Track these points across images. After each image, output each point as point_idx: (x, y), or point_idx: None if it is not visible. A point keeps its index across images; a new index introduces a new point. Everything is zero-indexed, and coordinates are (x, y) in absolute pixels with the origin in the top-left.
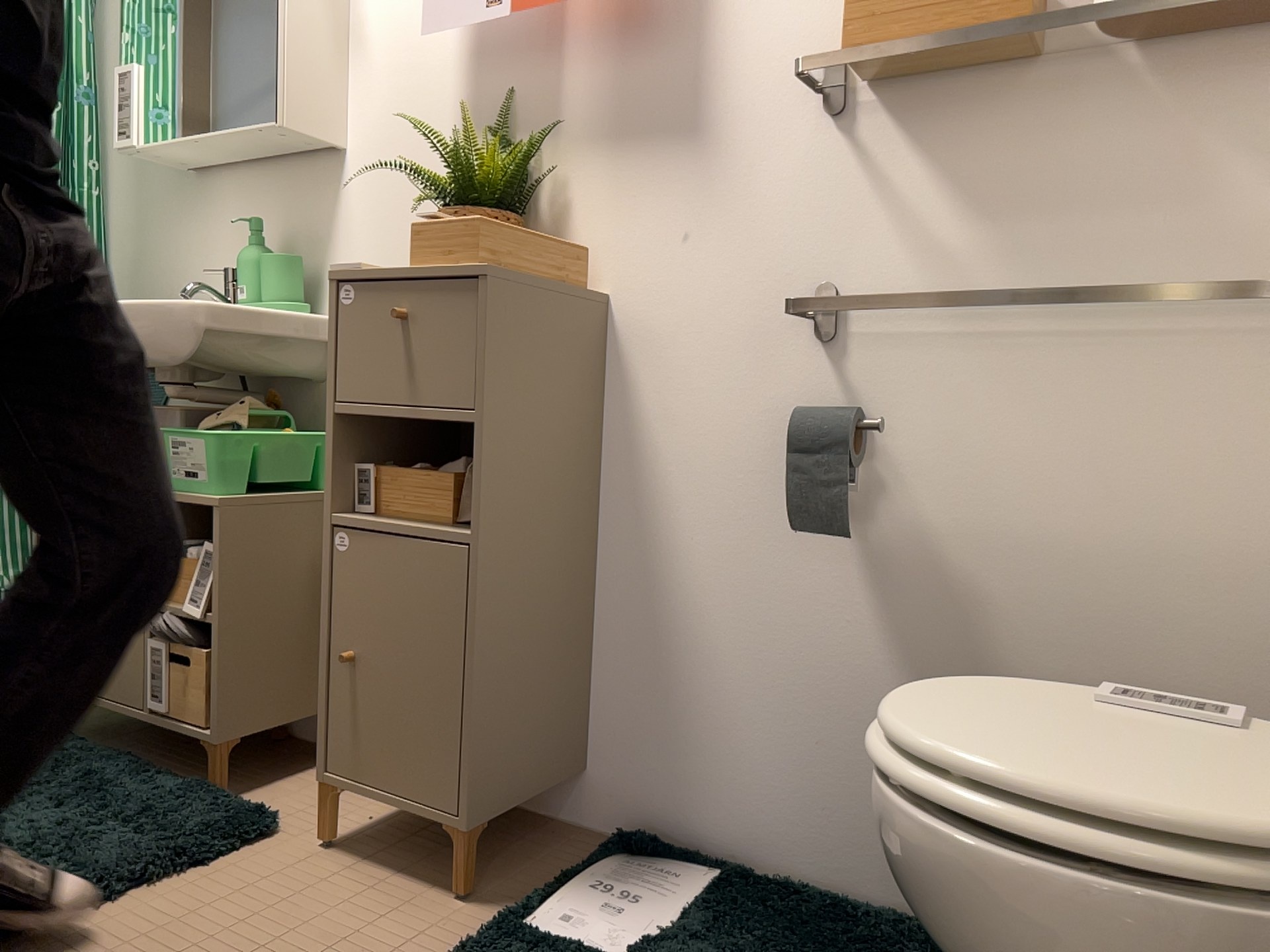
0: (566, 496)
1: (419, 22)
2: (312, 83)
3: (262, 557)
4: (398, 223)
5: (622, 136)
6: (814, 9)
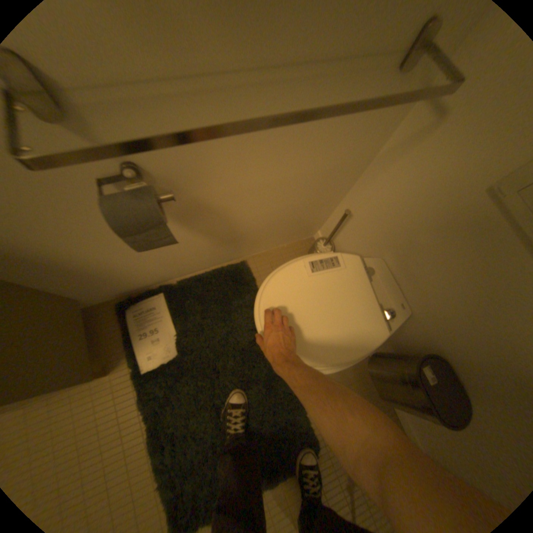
0: None
1: None
2: None
3: None
4: None
5: None
6: None
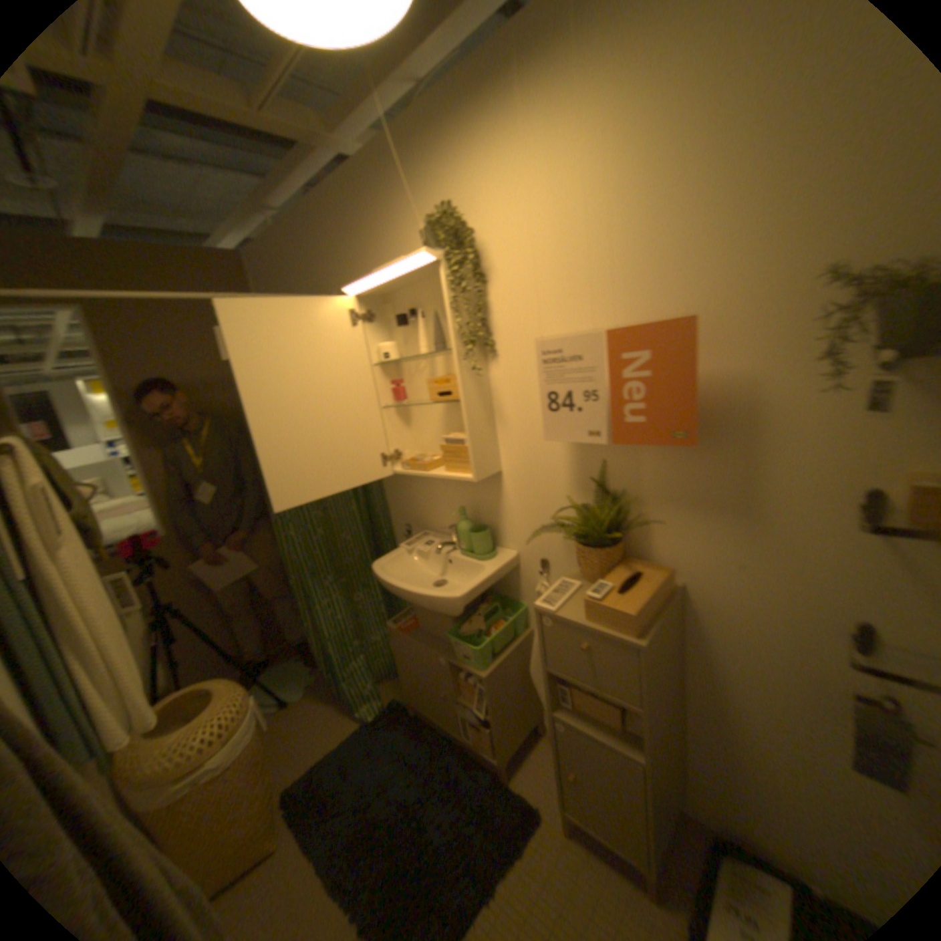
0: (676, 697)
1: (547, 436)
2: (481, 450)
3: (503, 687)
4: (538, 514)
5: (688, 500)
6: (854, 451)
